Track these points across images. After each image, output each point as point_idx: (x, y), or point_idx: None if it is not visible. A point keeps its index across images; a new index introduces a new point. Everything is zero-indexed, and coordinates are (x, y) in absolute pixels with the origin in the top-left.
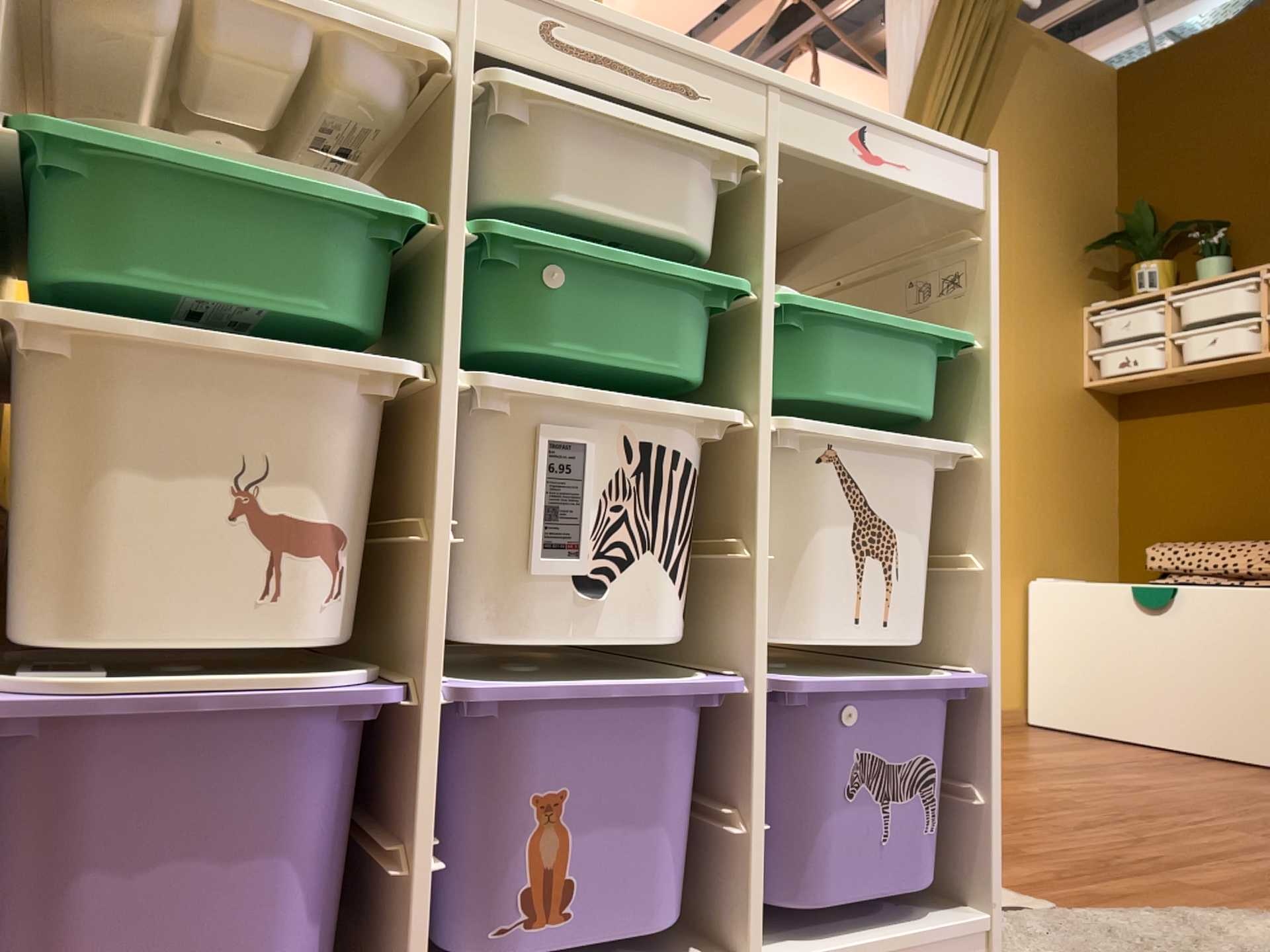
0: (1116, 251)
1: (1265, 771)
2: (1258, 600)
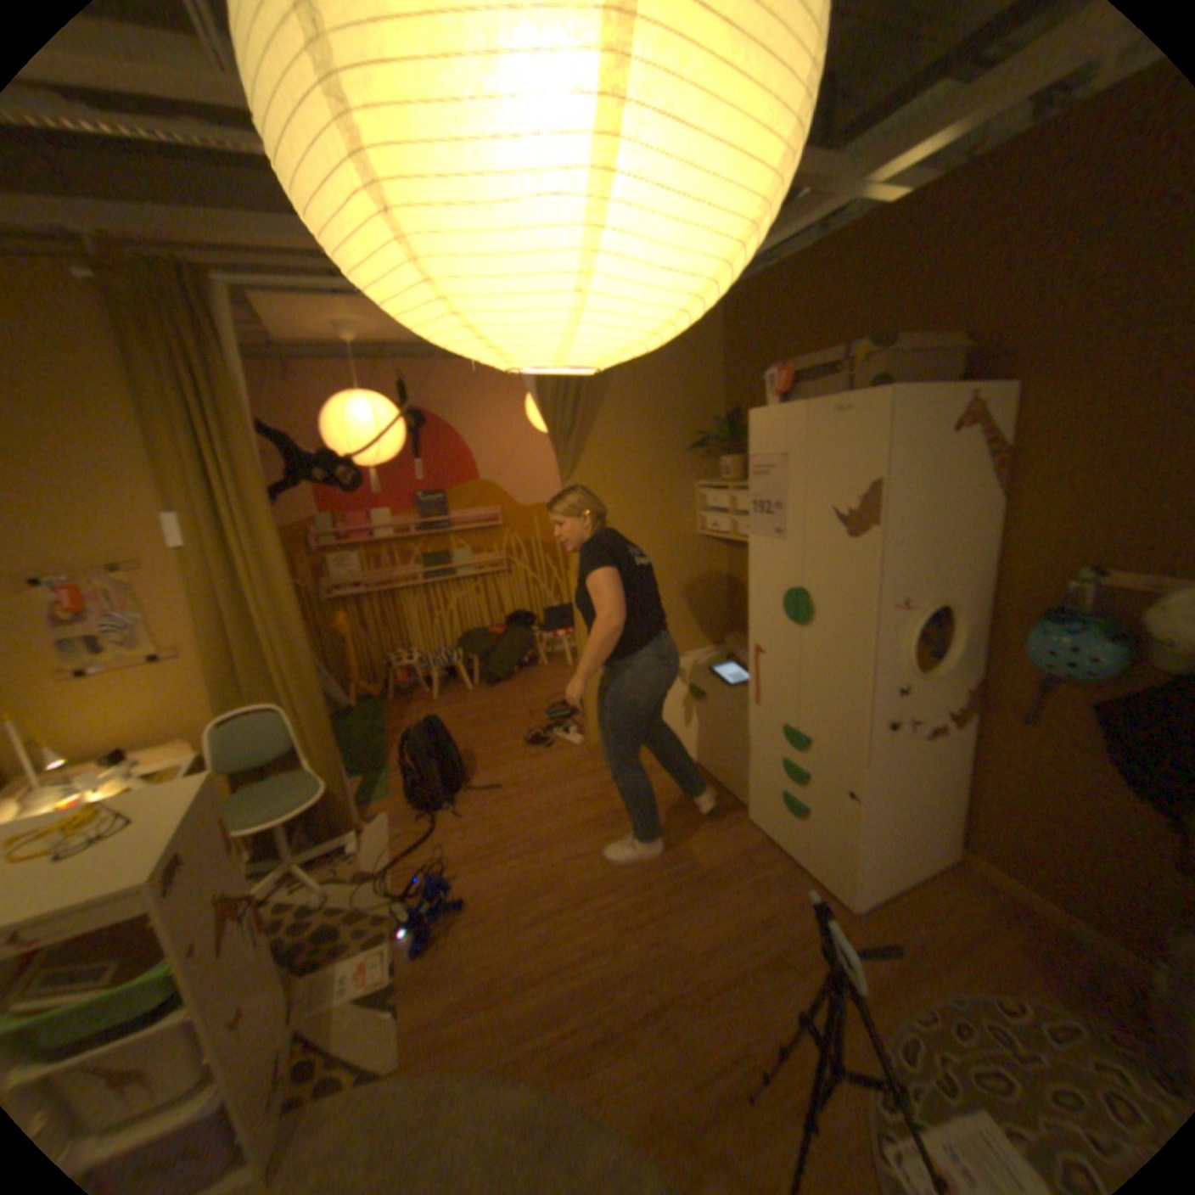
0: (713, 446)
1: (731, 812)
2: (737, 720)
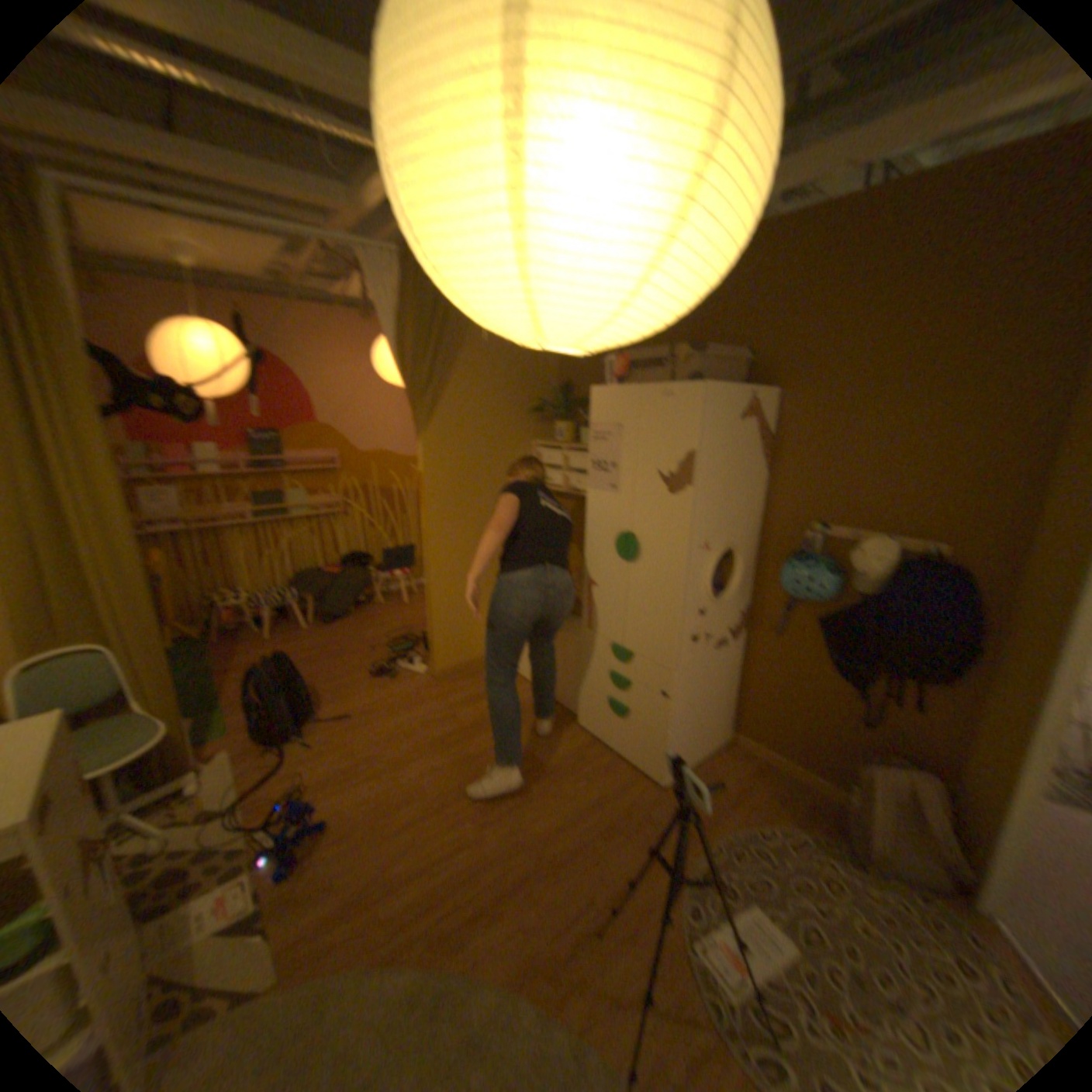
0: (552, 414)
1: (564, 721)
2: (571, 644)
